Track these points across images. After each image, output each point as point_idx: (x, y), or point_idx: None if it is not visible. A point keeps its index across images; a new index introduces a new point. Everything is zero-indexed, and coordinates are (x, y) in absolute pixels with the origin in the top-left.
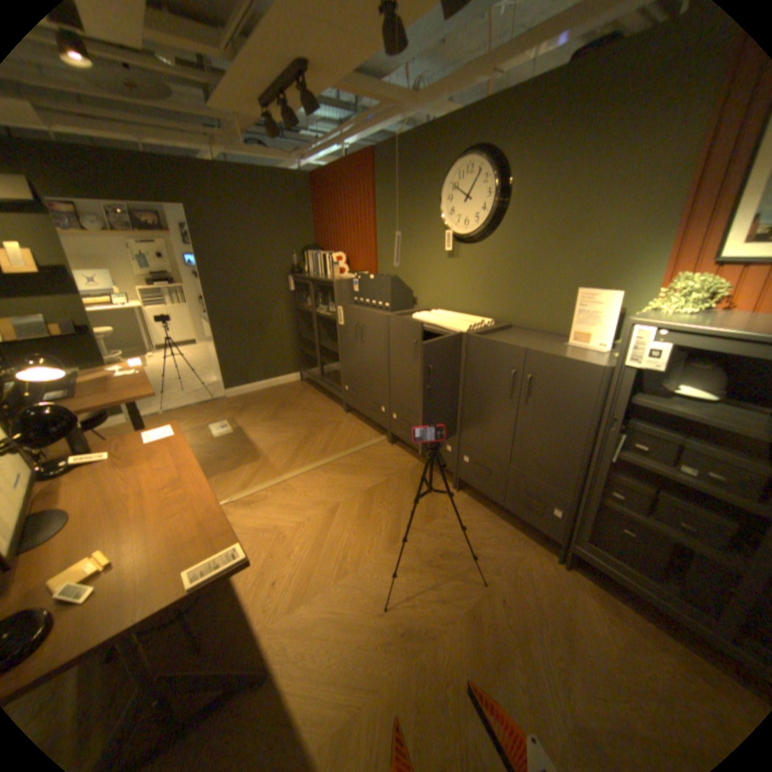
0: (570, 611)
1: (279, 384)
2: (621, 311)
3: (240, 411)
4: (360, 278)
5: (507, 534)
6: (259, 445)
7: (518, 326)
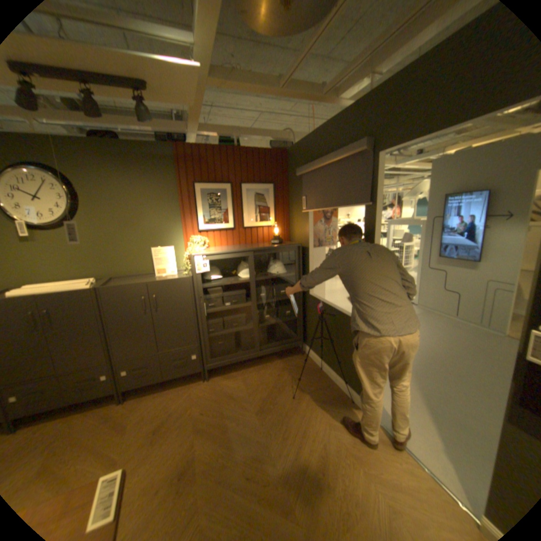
0: (221, 392)
1: None
2: (175, 255)
3: None
4: None
5: (171, 395)
6: None
7: (116, 277)
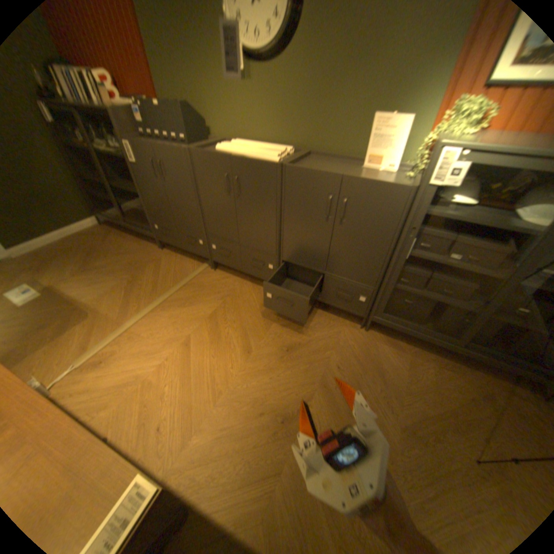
0: (375, 358)
1: (75, 233)
2: (408, 134)
3: (38, 271)
4: (140, 105)
5: (323, 319)
6: (80, 303)
7: (316, 153)
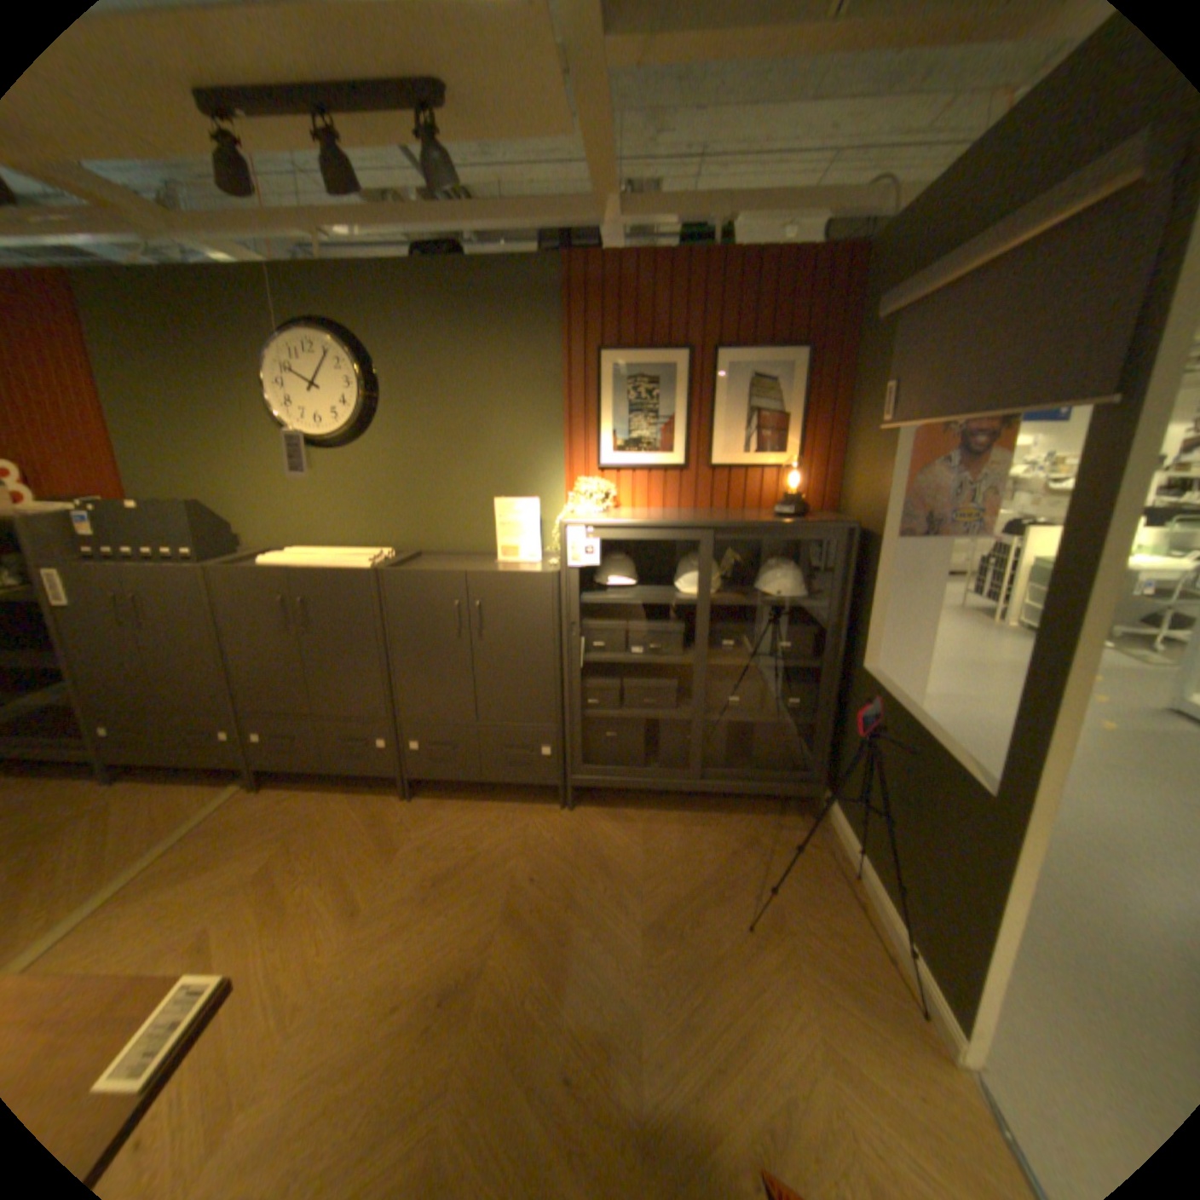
0: (590, 846)
1: None
2: (540, 519)
3: None
4: (94, 508)
5: (495, 815)
6: None
7: (430, 553)
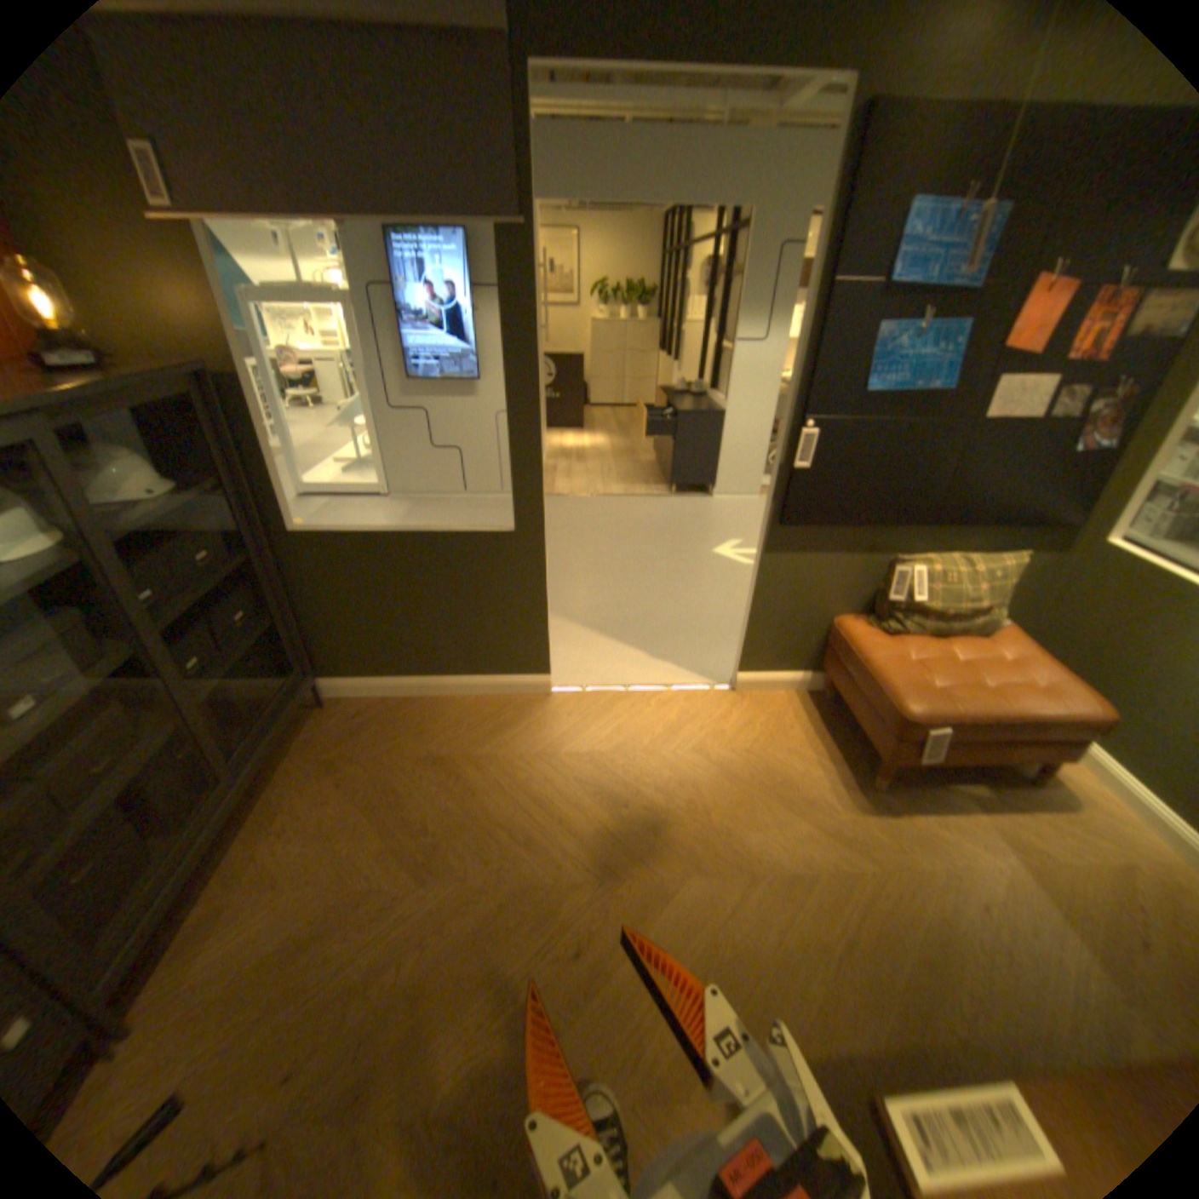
0: (243, 975)
1: None
2: None
3: None
4: None
5: None
6: None
7: None
